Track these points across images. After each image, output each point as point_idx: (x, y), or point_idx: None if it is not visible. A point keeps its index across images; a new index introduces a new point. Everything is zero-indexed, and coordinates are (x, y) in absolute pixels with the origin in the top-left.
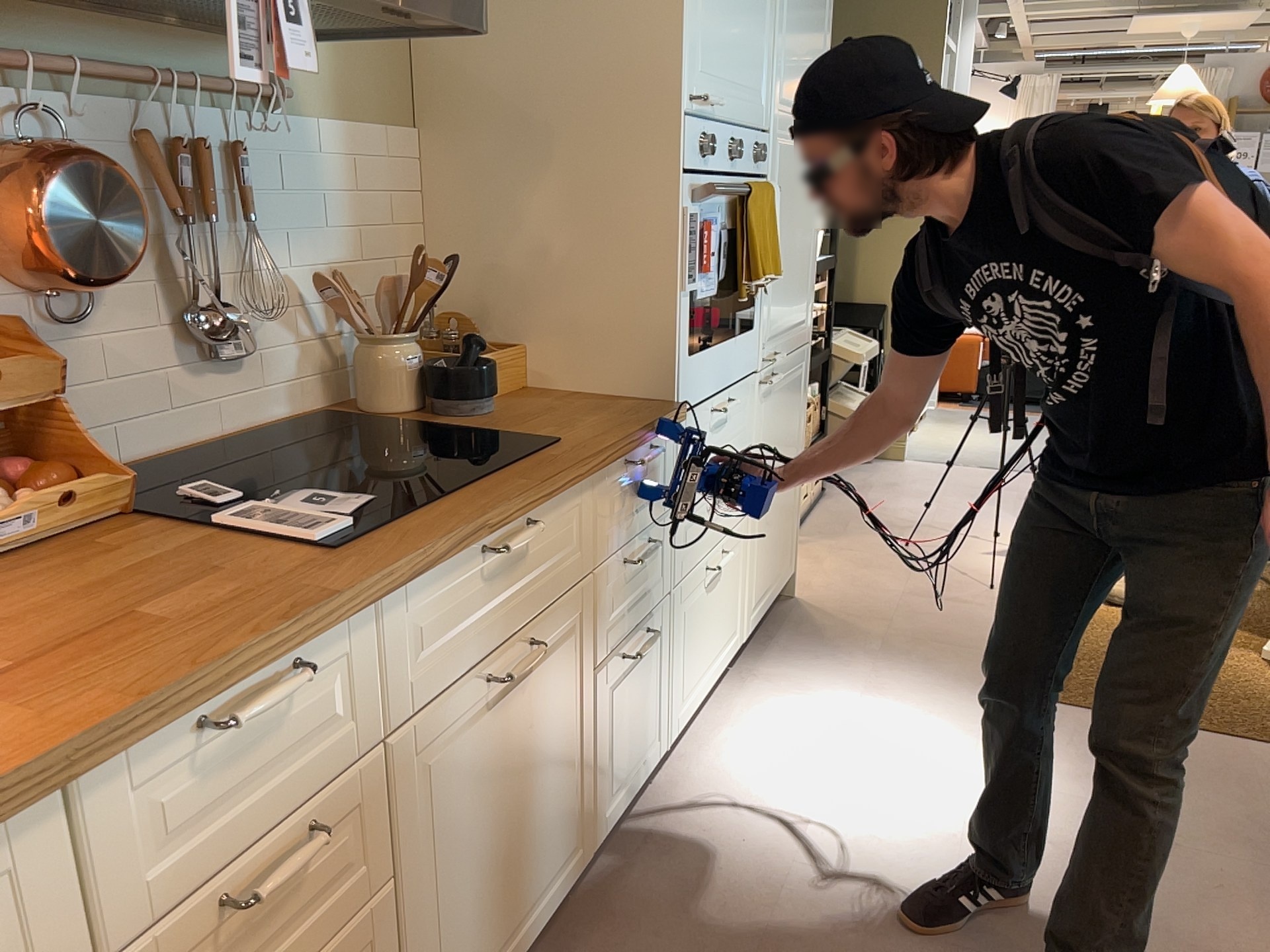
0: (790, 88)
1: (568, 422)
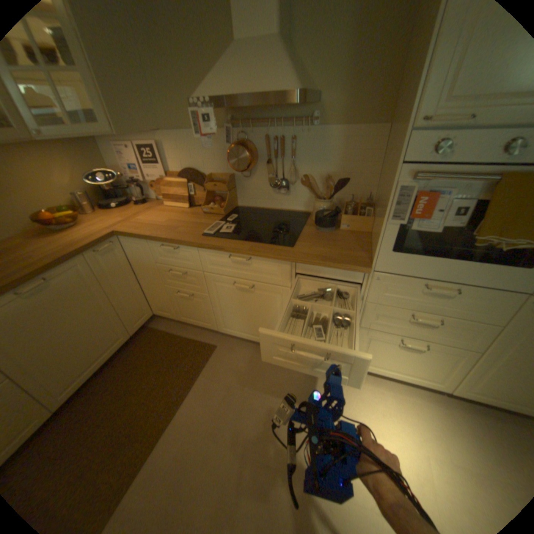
0: None
1: (318, 246)
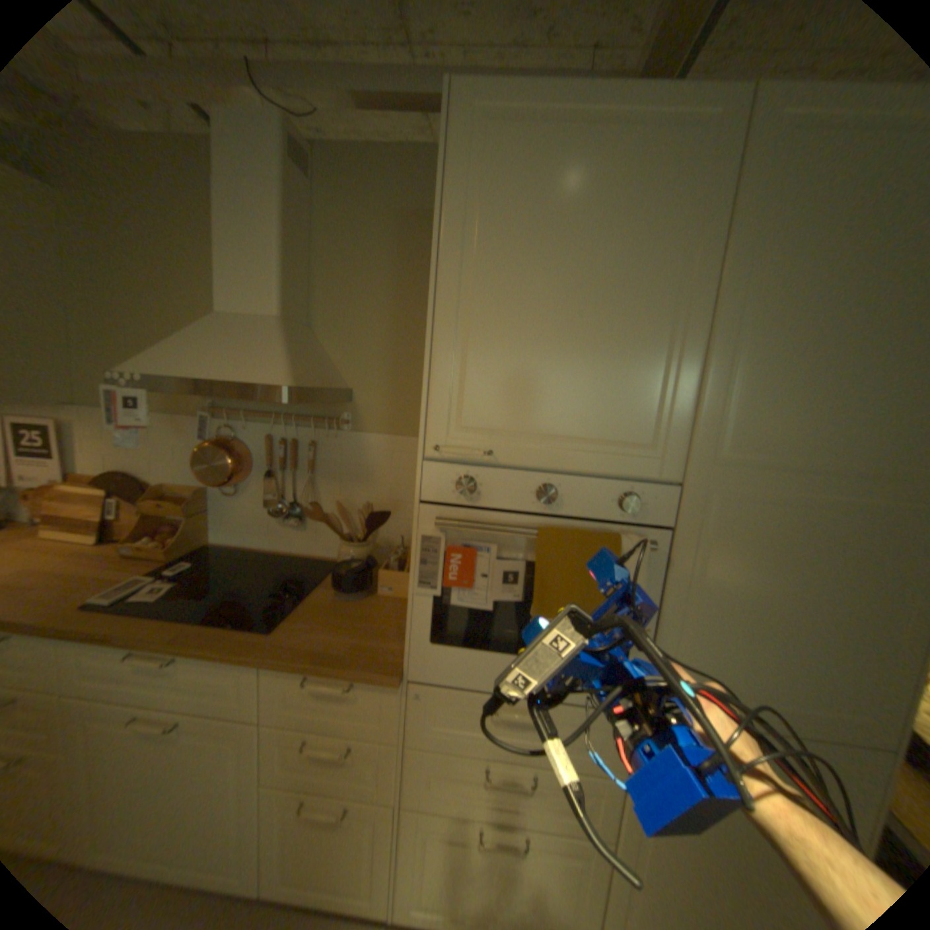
0: (773, 432)
1: (321, 630)
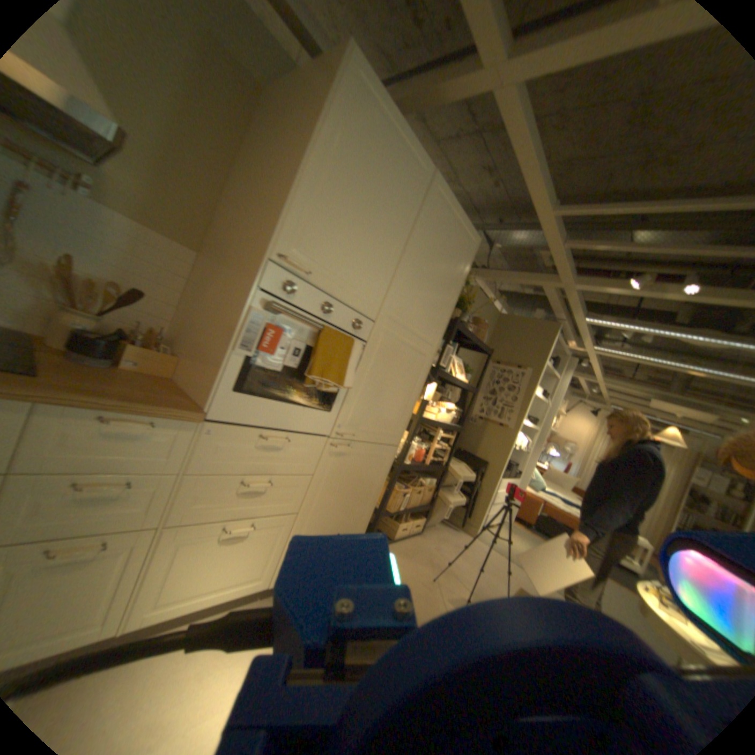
0: (404, 312)
1: (100, 384)
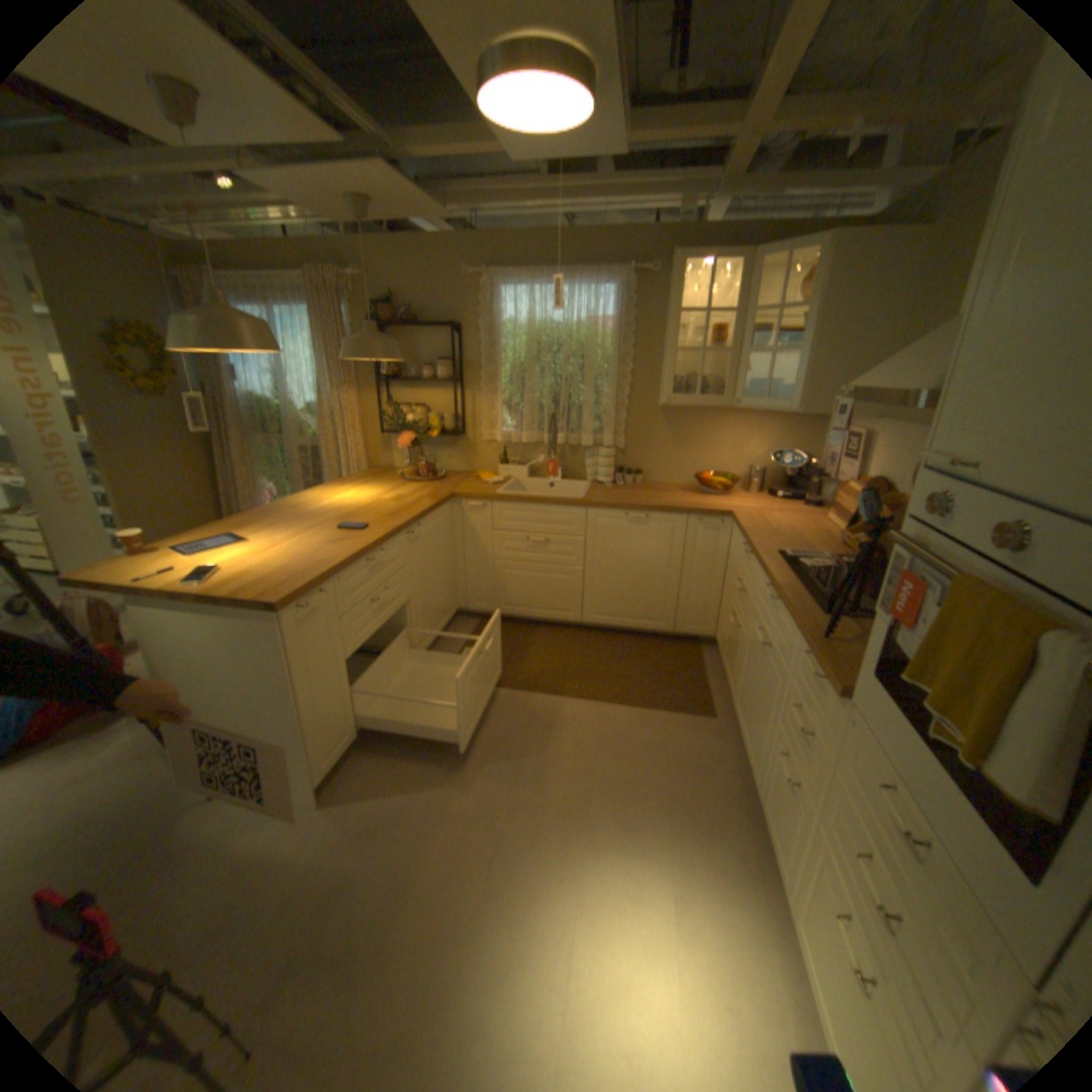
0: None
1: (859, 639)
